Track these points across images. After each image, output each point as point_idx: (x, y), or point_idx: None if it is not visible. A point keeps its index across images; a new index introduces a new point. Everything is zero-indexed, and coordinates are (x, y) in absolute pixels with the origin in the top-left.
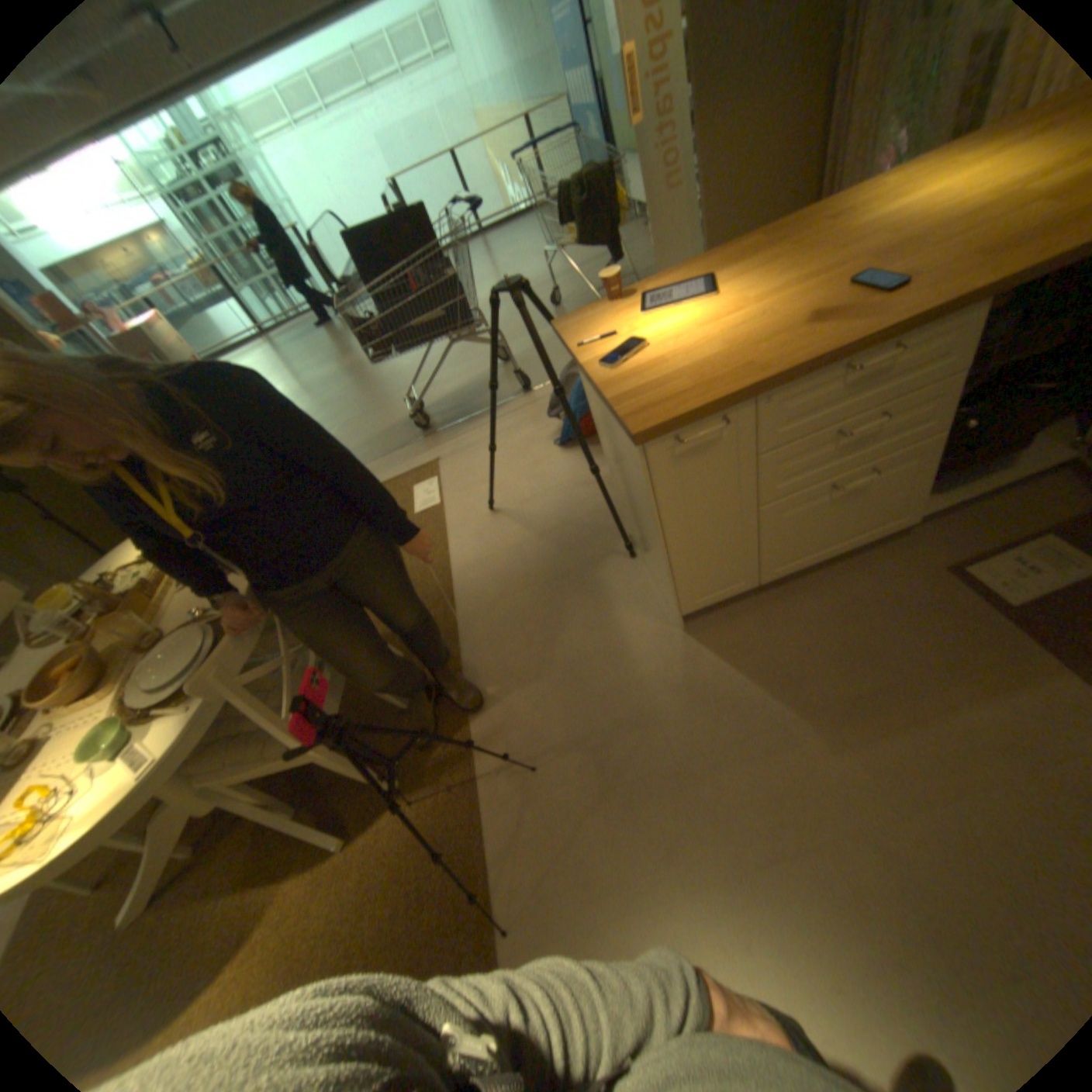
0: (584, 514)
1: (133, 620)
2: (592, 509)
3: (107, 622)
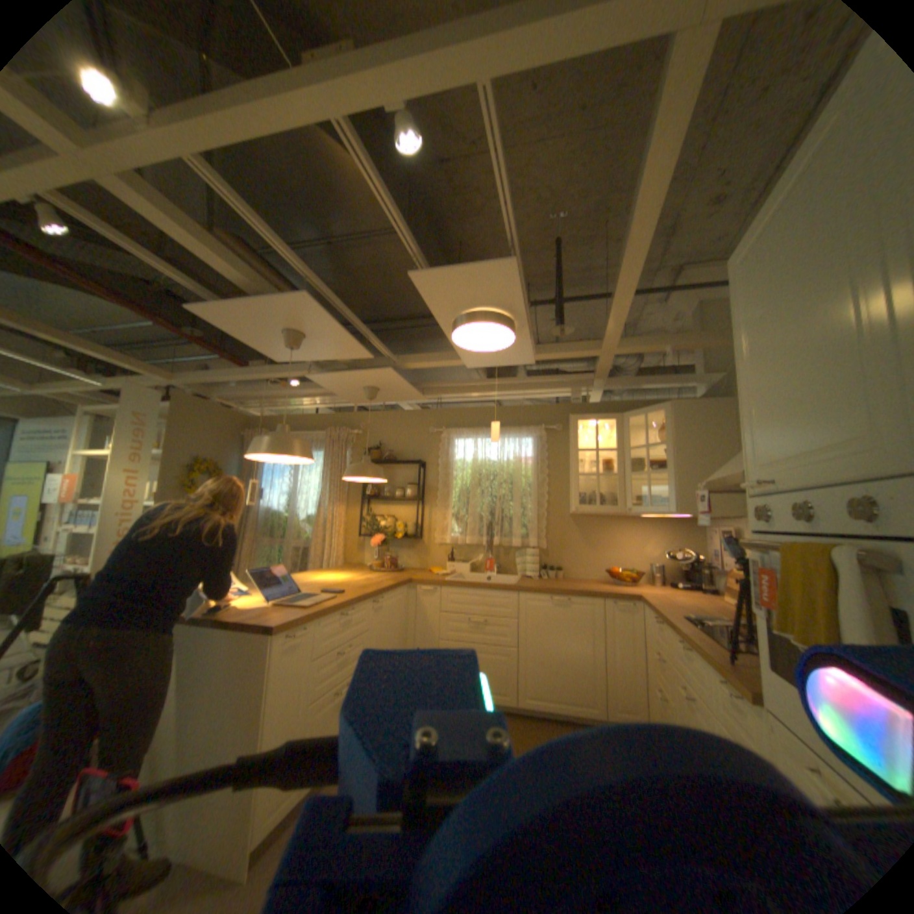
0: None
1: None
2: None
3: None
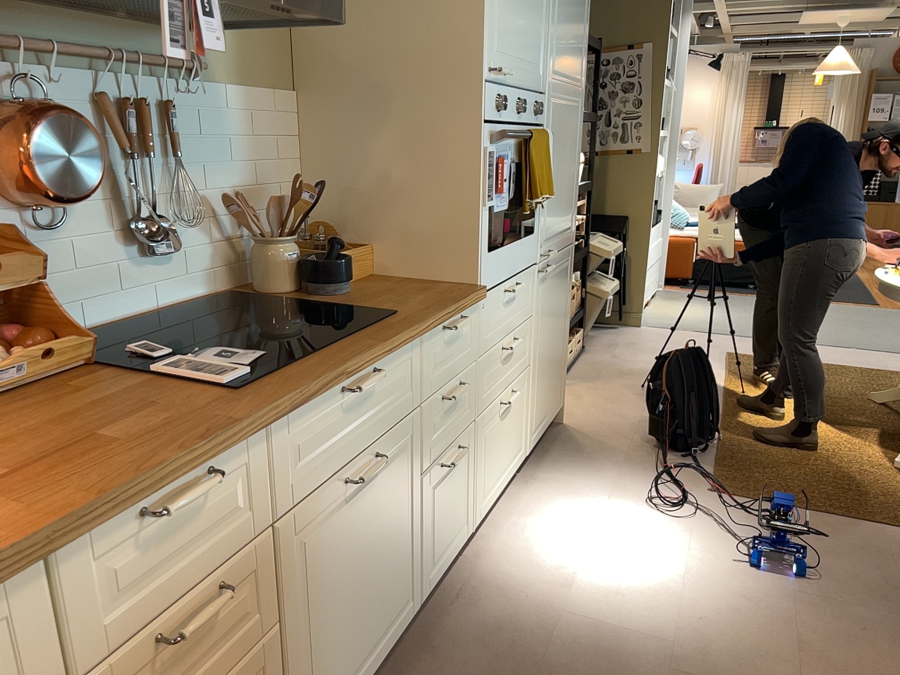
0: None
1: None
2: None
3: None
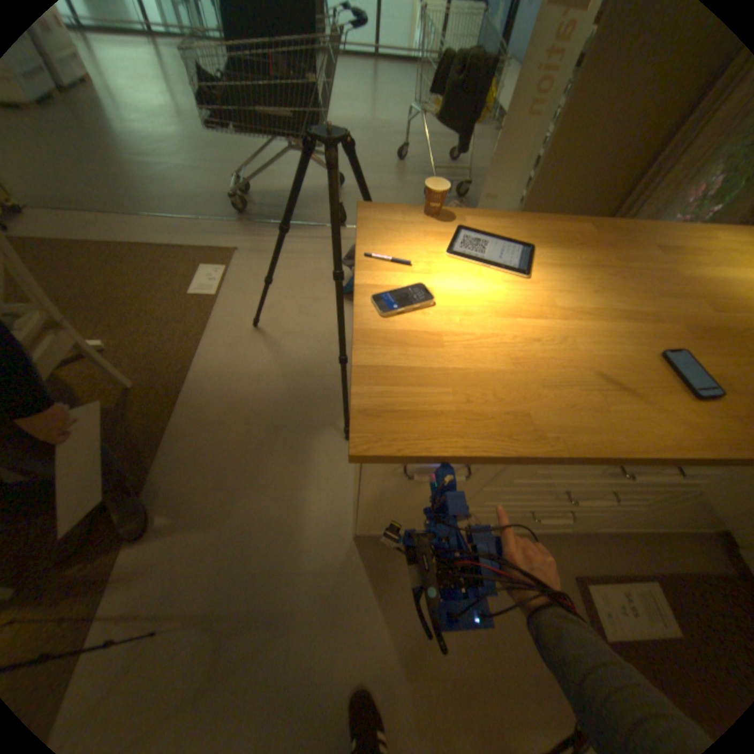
0: (329, 373)
1: None
2: (338, 371)
3: None
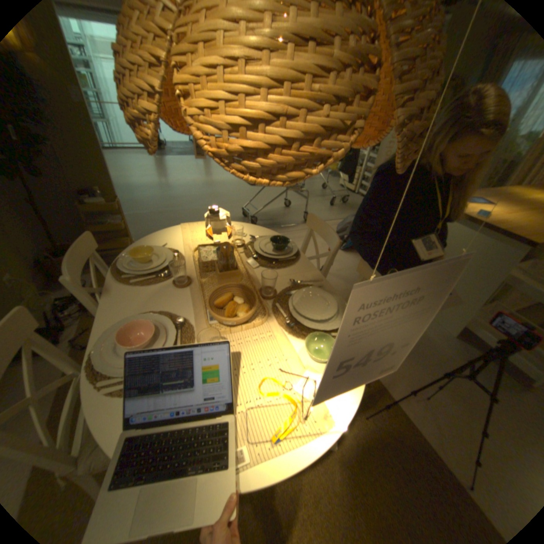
0: None
1: (239, 278)
2: None
3: (229, 274)
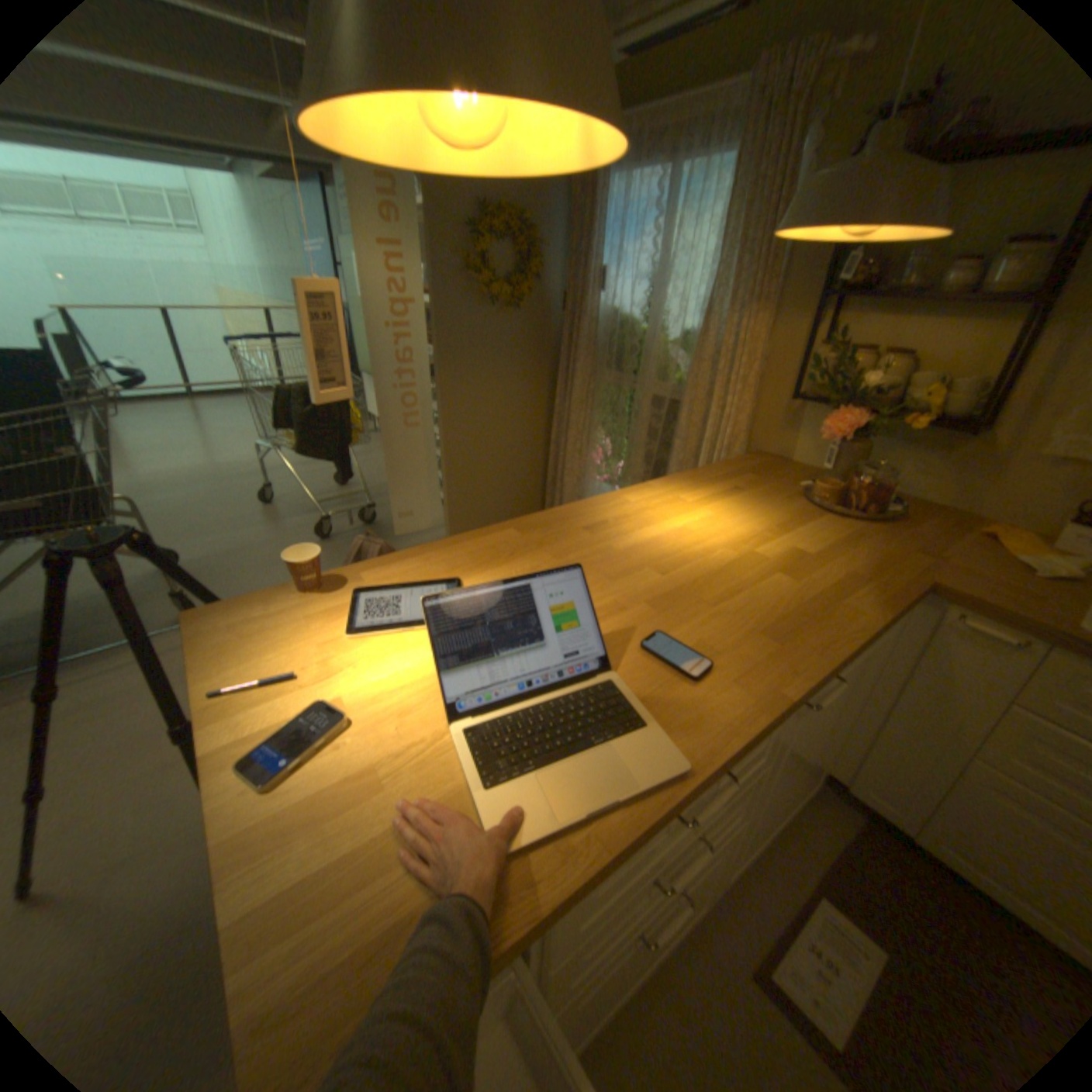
0: None
1: None
2: None
3: None
